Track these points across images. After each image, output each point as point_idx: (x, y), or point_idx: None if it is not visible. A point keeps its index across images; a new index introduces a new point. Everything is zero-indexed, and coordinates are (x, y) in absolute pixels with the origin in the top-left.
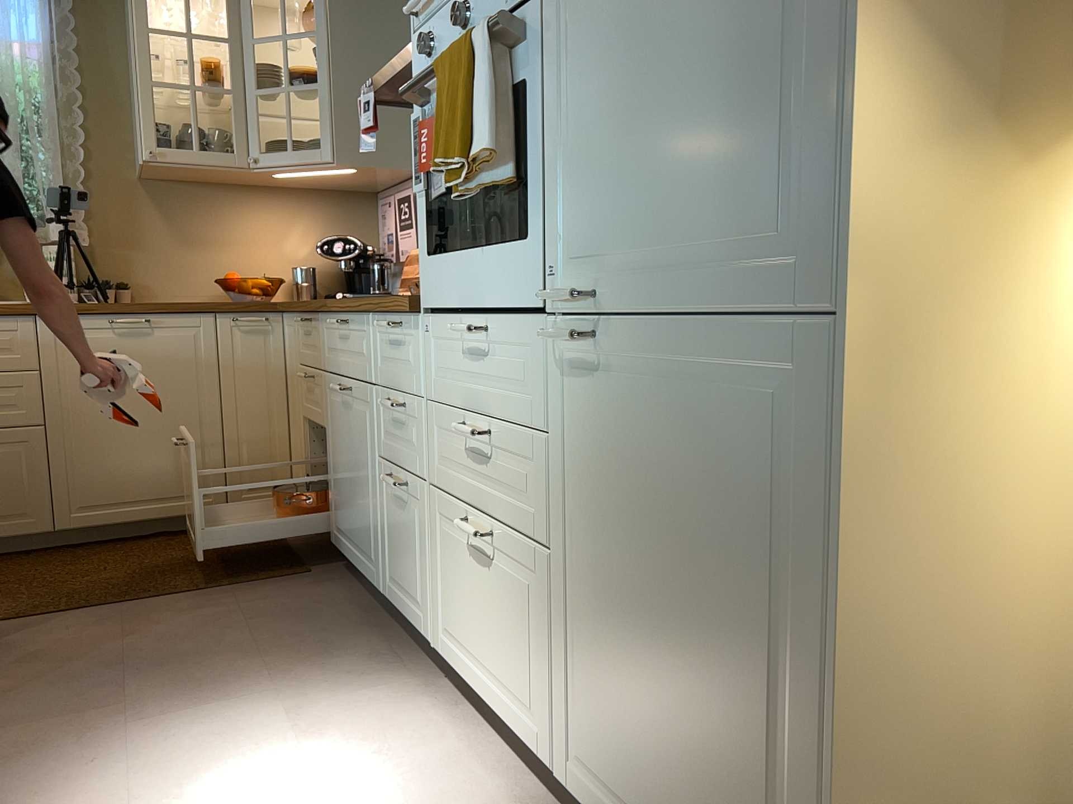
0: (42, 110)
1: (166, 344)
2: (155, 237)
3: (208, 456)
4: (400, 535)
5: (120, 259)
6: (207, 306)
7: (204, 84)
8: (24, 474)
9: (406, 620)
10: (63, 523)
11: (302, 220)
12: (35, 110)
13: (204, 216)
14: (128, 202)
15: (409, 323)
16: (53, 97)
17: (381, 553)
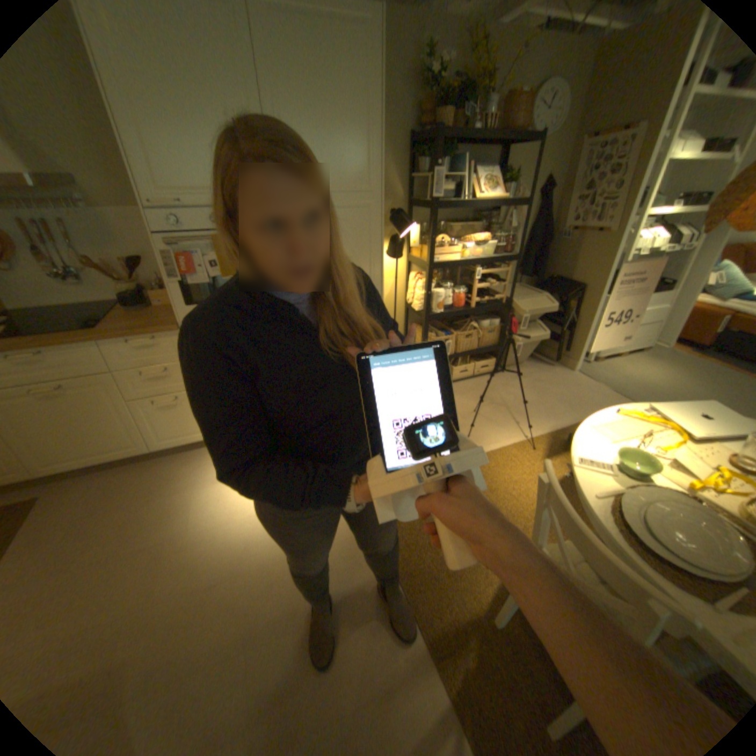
0: None
1: None
2: None
3: None
4: (169, 419)
5: None
6: None
7: None
8: None
9: (182, 445)
10: None
11: None
12: None
13: None
14: None
15: (162, 336)
16: None
17: (142, 438)
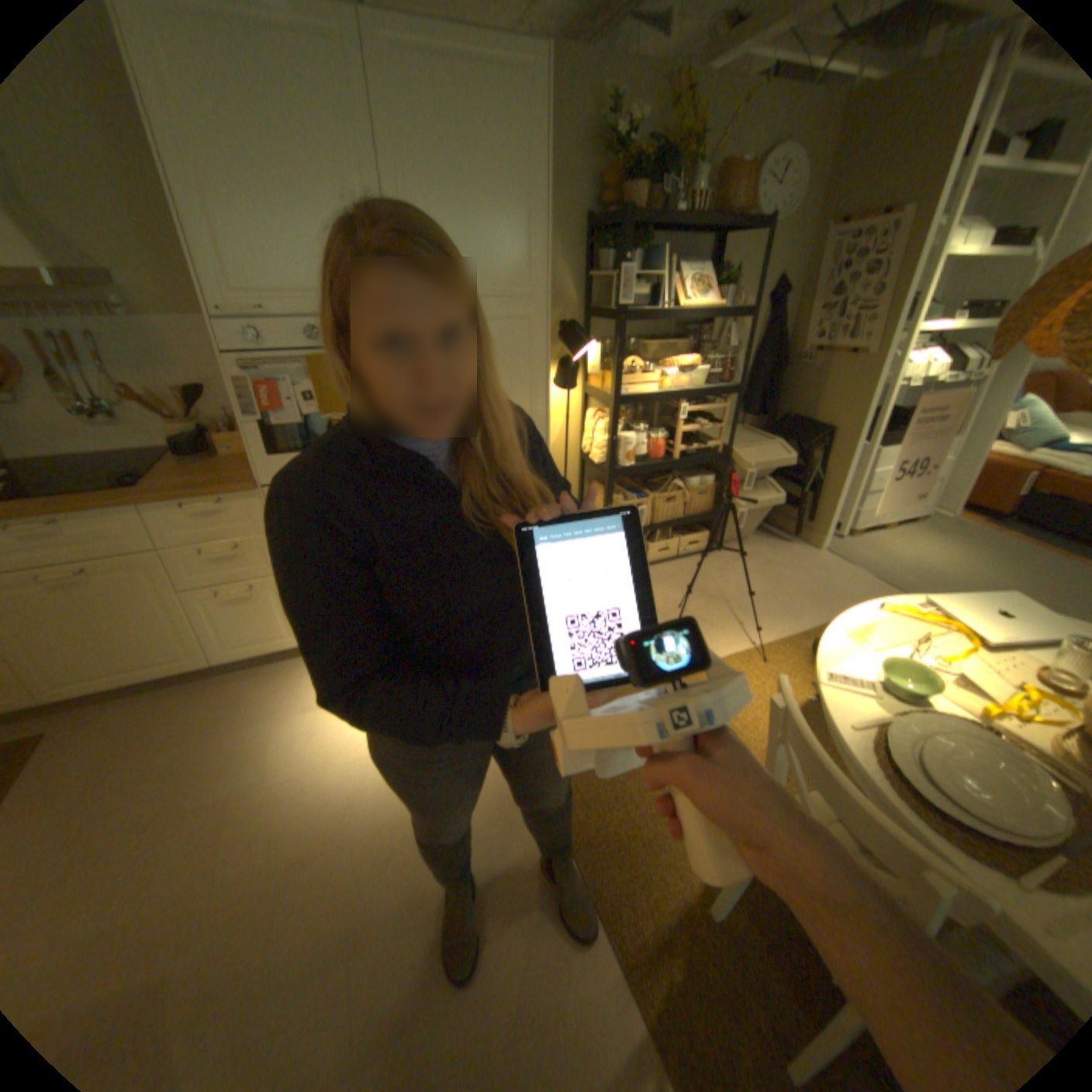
0: None
1: None
2: None
3: None
4: (239, 618)
5: None
6: None
7: None
8: None
9: (257, 656)
10: None
11: None
12: None
13: None
14: None
15: (233, 499)
16: None
17: (199, 645)
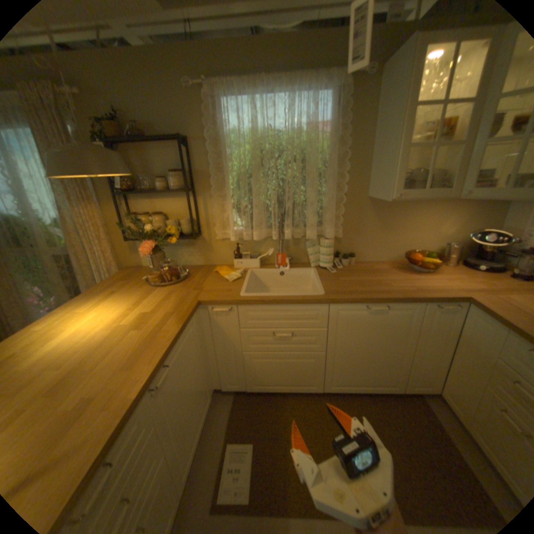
0: (329, 163)
1: (395, 318)
2: (371, 228)
3: (402, 371)
4: None
5: (352, 240)
6: (426, 300)
7: (439, 136)
8: (315, 370)
9: None
10: (328, 390)
11: (458, 213)
12: (324, 163)
13: (399, 215)
14: (361, 210)
15: None
16: (336, 155)
17: None
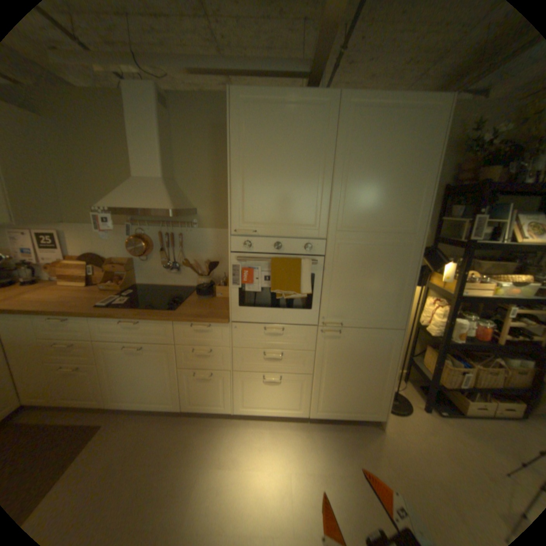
0: None
1: None
2: None
3: None
4: (202, 389)
5: None
6: None
7: None
8: None
9: (204, 413)
10: None
11: None
12: None
13: None
14: None
15: (216, 325)
16: None
17: (179, 399)
